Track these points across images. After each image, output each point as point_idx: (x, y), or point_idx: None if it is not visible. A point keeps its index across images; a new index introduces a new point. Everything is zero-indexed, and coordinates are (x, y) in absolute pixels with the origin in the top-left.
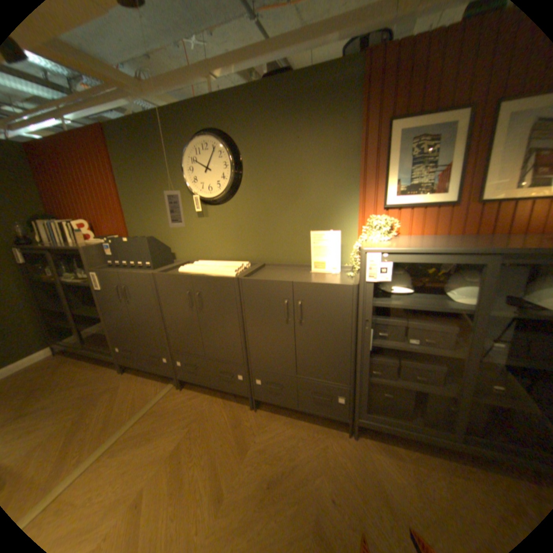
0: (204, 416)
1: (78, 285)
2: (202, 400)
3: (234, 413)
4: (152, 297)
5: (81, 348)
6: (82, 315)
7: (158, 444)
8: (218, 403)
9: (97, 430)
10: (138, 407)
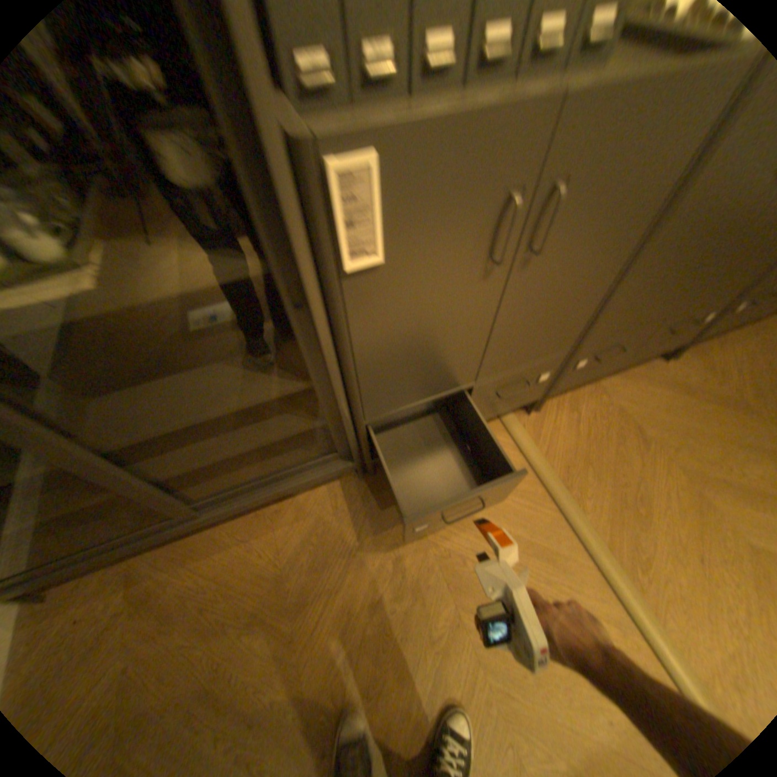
0: (635, 411)
1: (118, 305)
2: (592, 397)
3: (657, 379)
4: (662, 194)
5: (193, 514)
6: (172, 429)
7: (660, 491)
8: (618, 384)
9: (544, 570)
10: (526, 484)
